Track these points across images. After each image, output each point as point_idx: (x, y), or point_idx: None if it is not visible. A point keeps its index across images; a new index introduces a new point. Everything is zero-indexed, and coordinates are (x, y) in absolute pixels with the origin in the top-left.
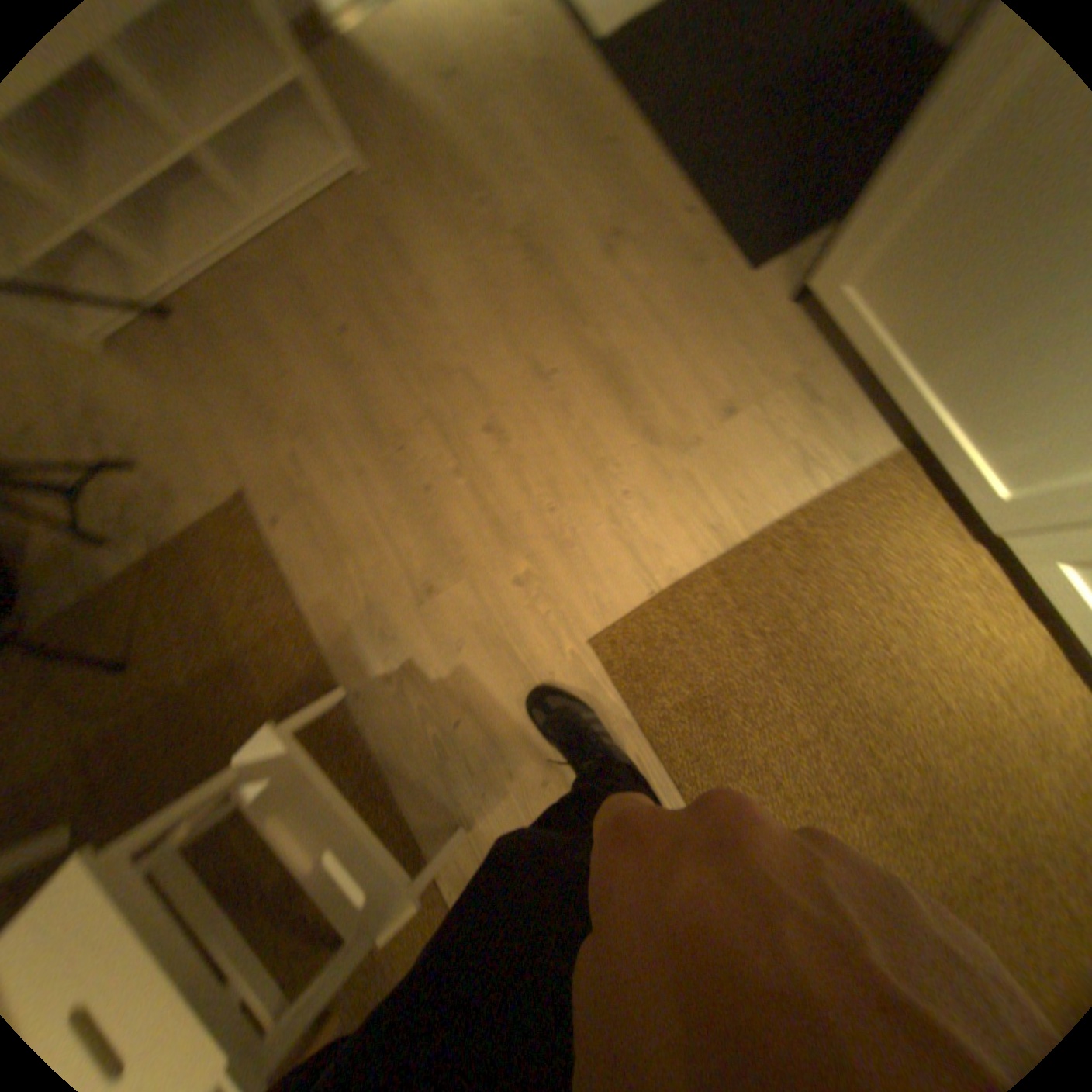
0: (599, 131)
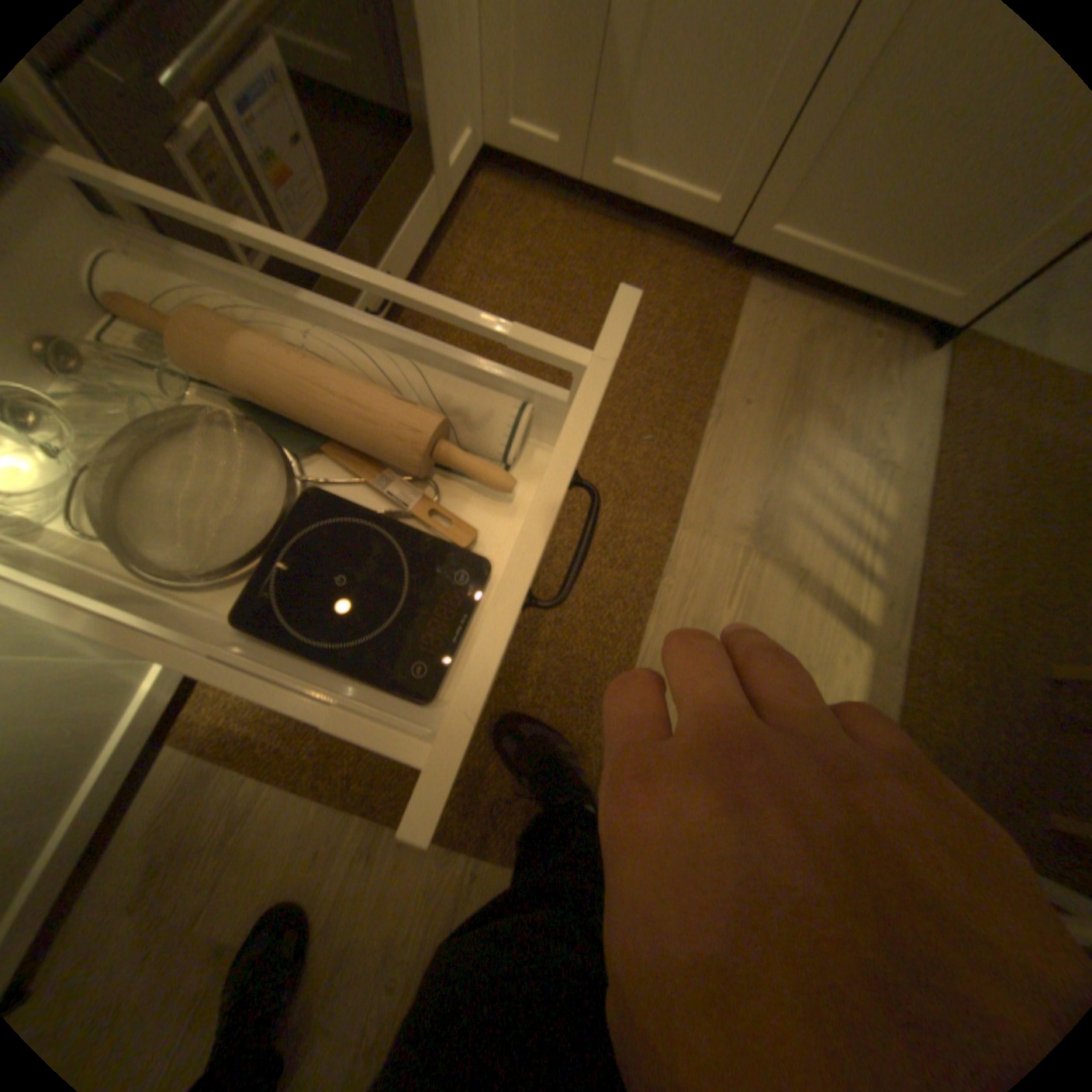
0: None
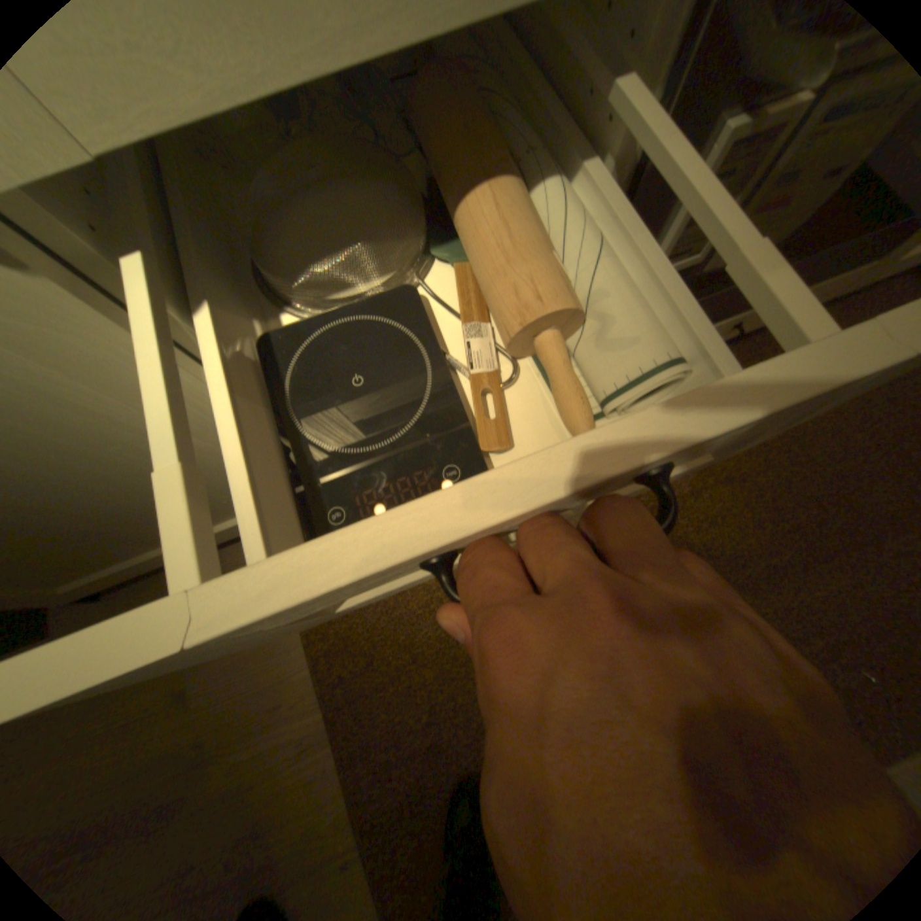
0: None
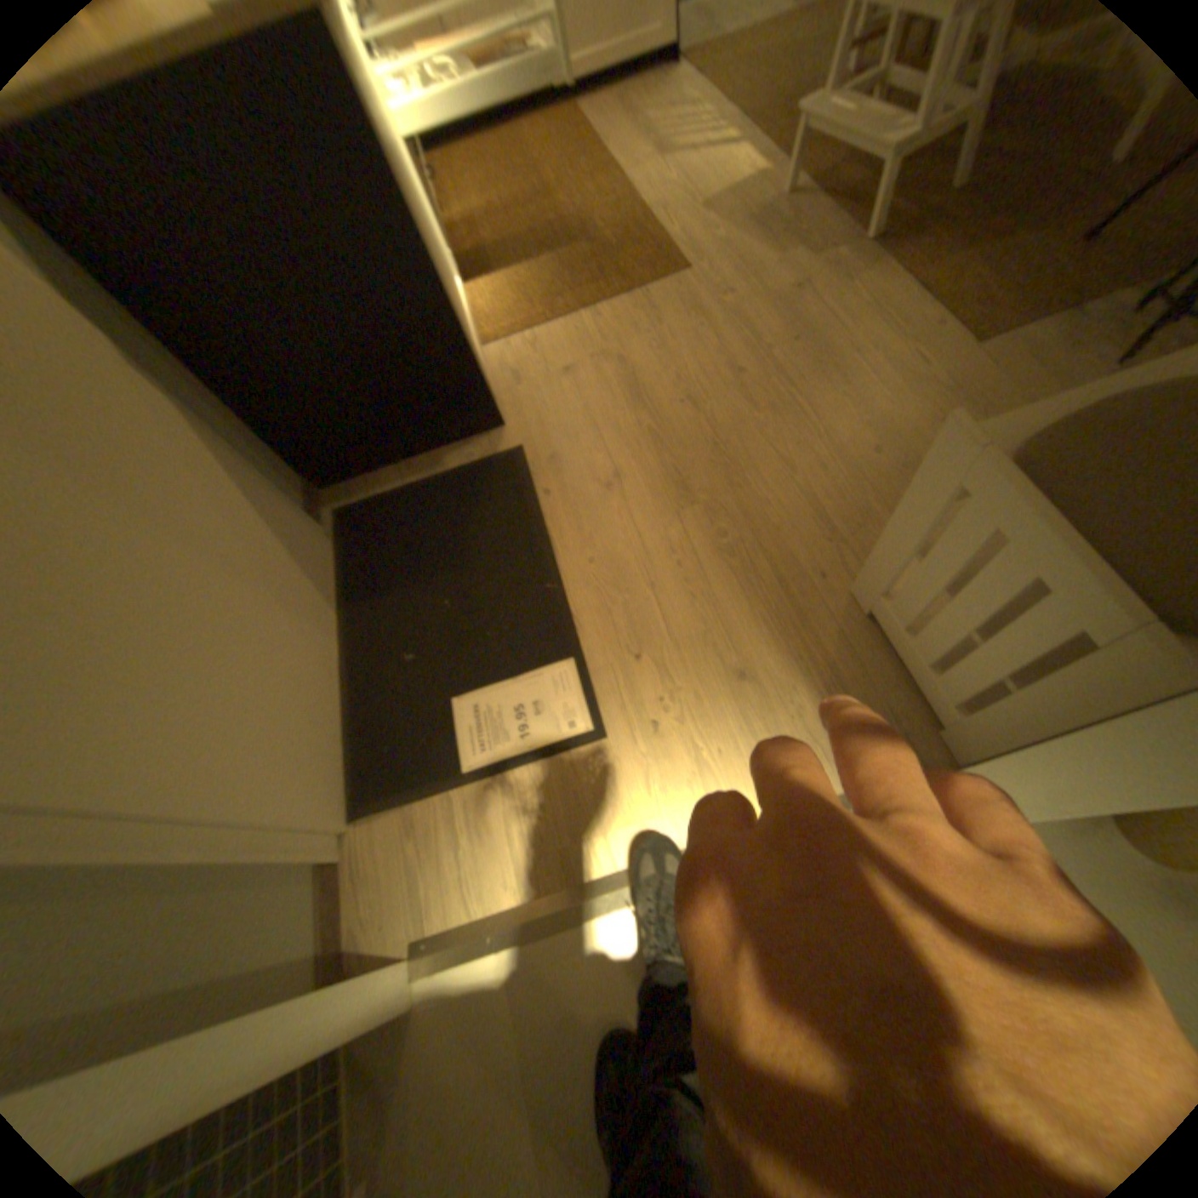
0: (603, 561)
